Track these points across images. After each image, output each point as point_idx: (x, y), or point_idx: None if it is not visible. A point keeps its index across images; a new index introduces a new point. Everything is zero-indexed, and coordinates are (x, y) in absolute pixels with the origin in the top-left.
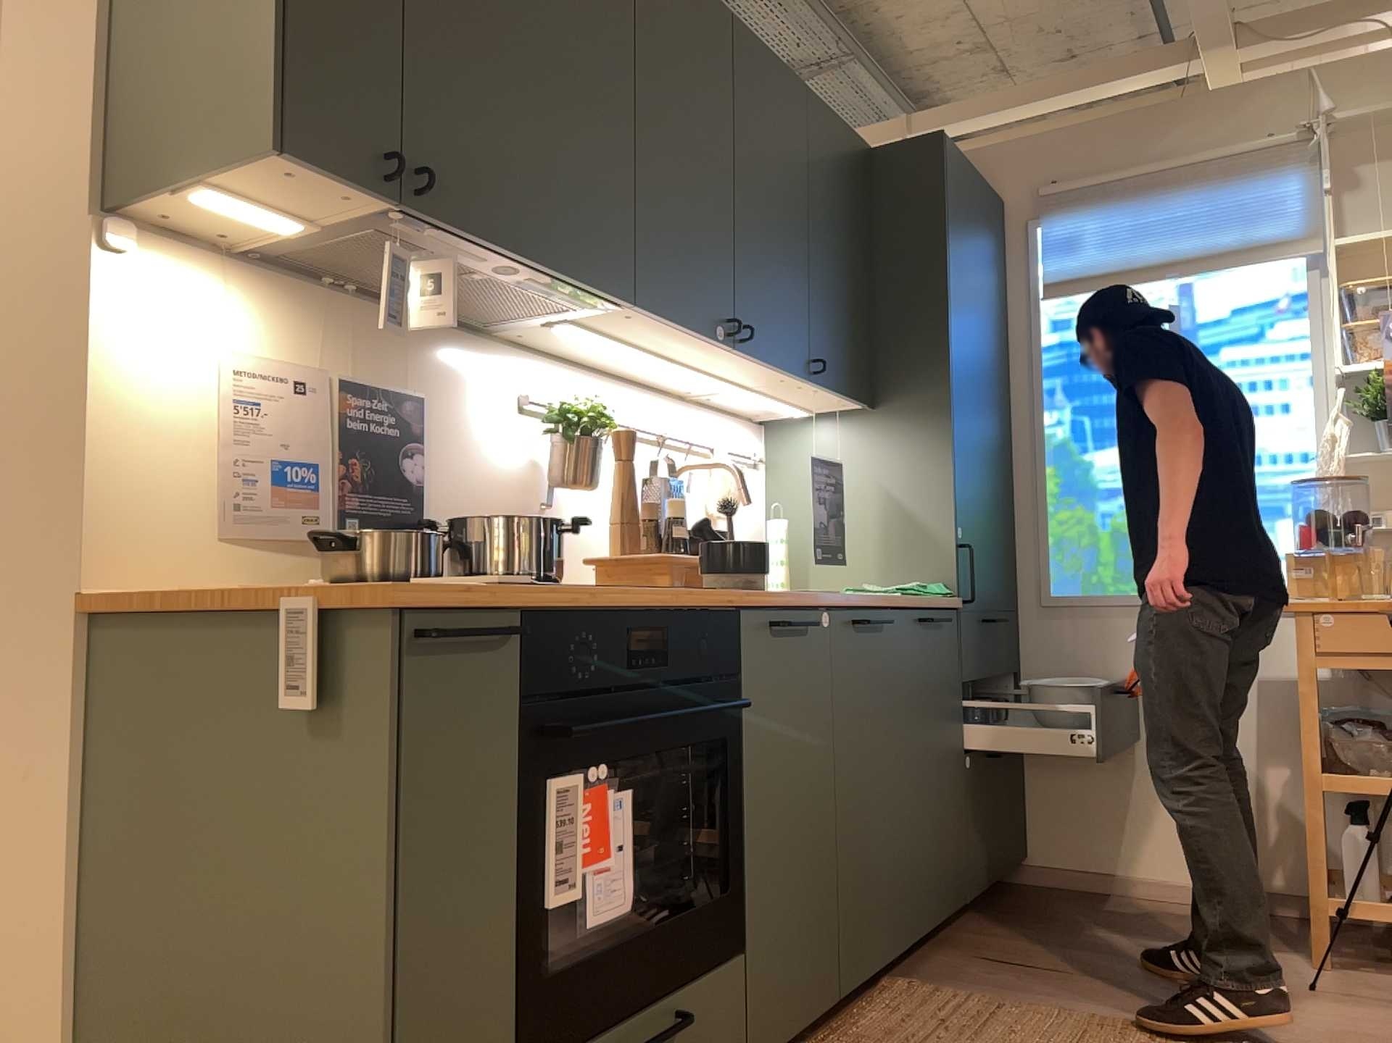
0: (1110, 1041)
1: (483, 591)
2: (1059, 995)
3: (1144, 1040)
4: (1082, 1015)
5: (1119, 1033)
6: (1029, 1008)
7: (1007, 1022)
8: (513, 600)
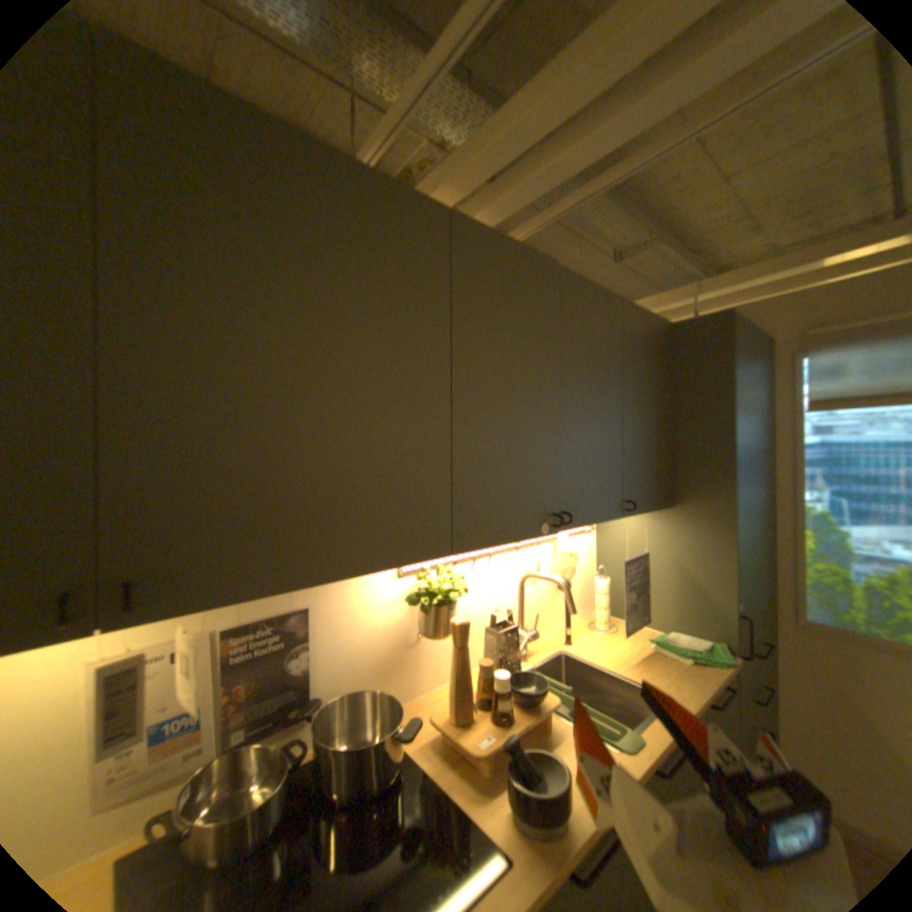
0: None
1: None
2: None
3: None
4: None
5: None
6: None
7: None
8: None
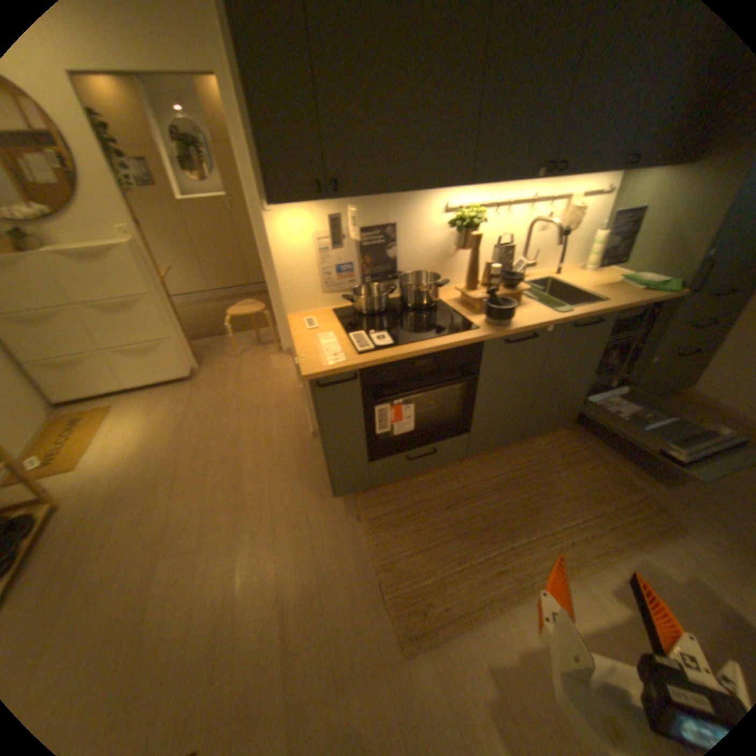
0: (619, 494)
1: (347, 363)
2: (626, 463)
3: (635, 501)
4: (623, 477)
5: (628, 493)
6: (603, 464)
7: (587, 466)
8: (358, 364)
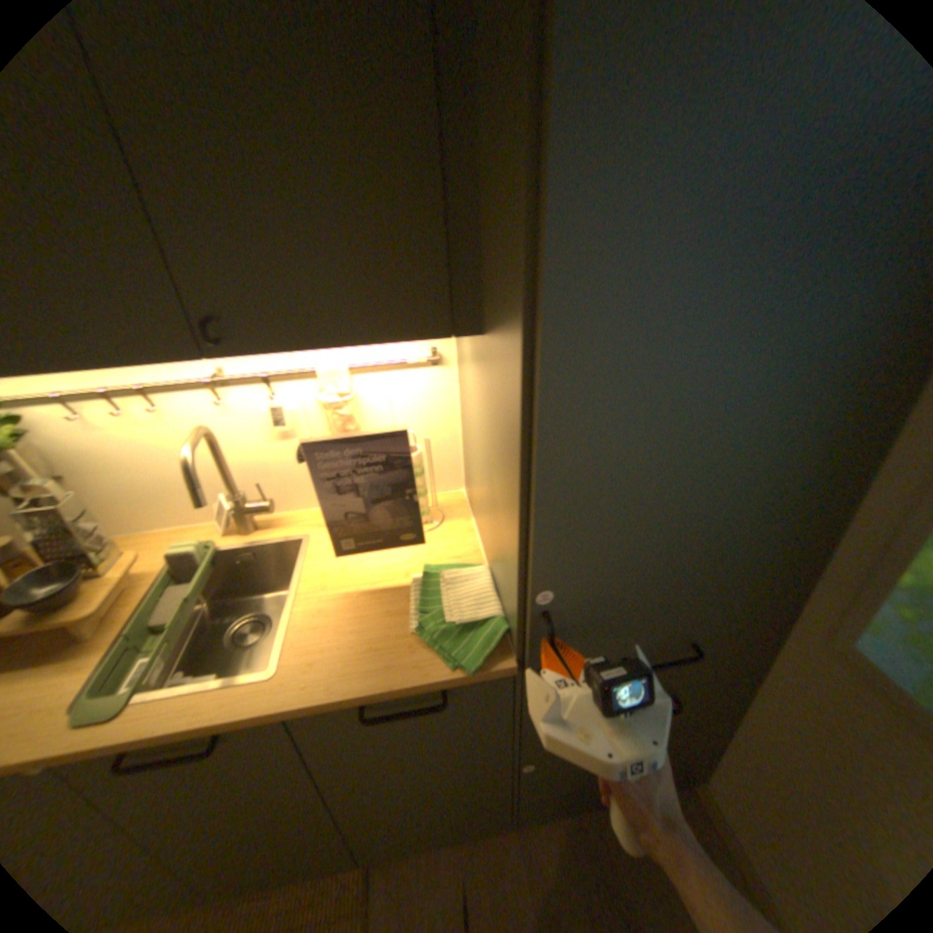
0: None
1: None
2: None
3: None
4: None
5: None
6: None
7: None
8: None
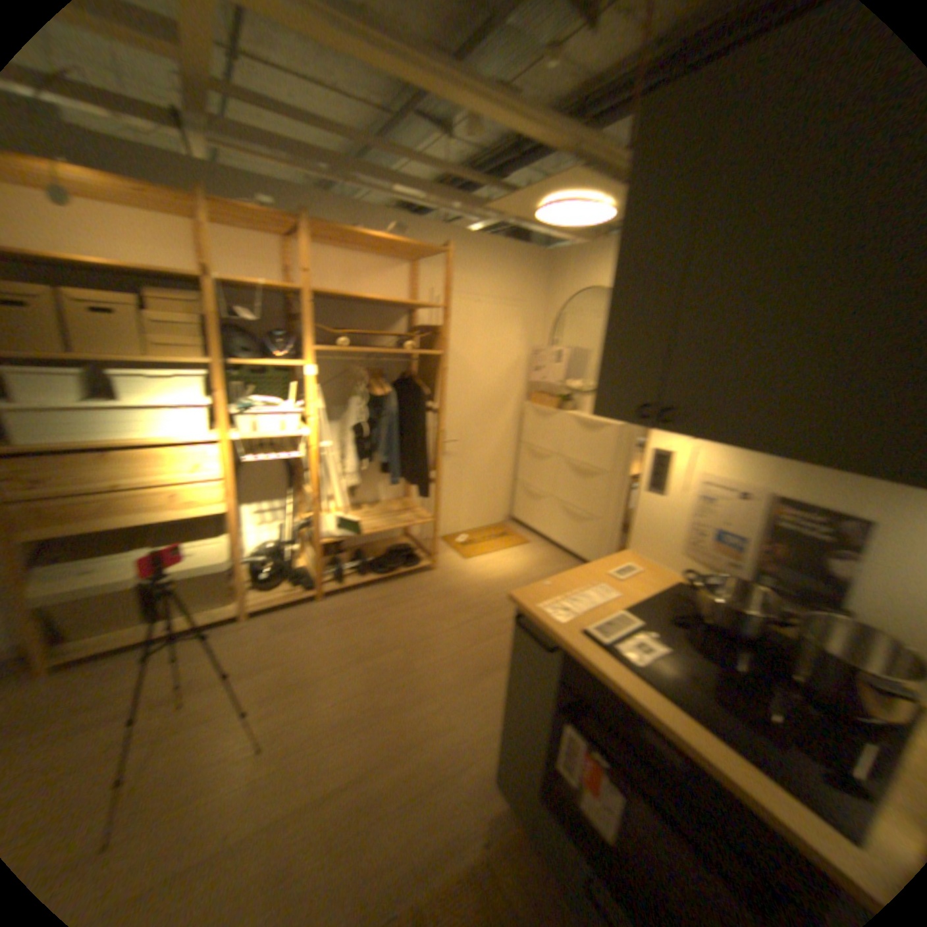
0: None
1: (557, 626)
2: None
3: None
4: None
5: None
6: None
7: None
8: (565, 641)
